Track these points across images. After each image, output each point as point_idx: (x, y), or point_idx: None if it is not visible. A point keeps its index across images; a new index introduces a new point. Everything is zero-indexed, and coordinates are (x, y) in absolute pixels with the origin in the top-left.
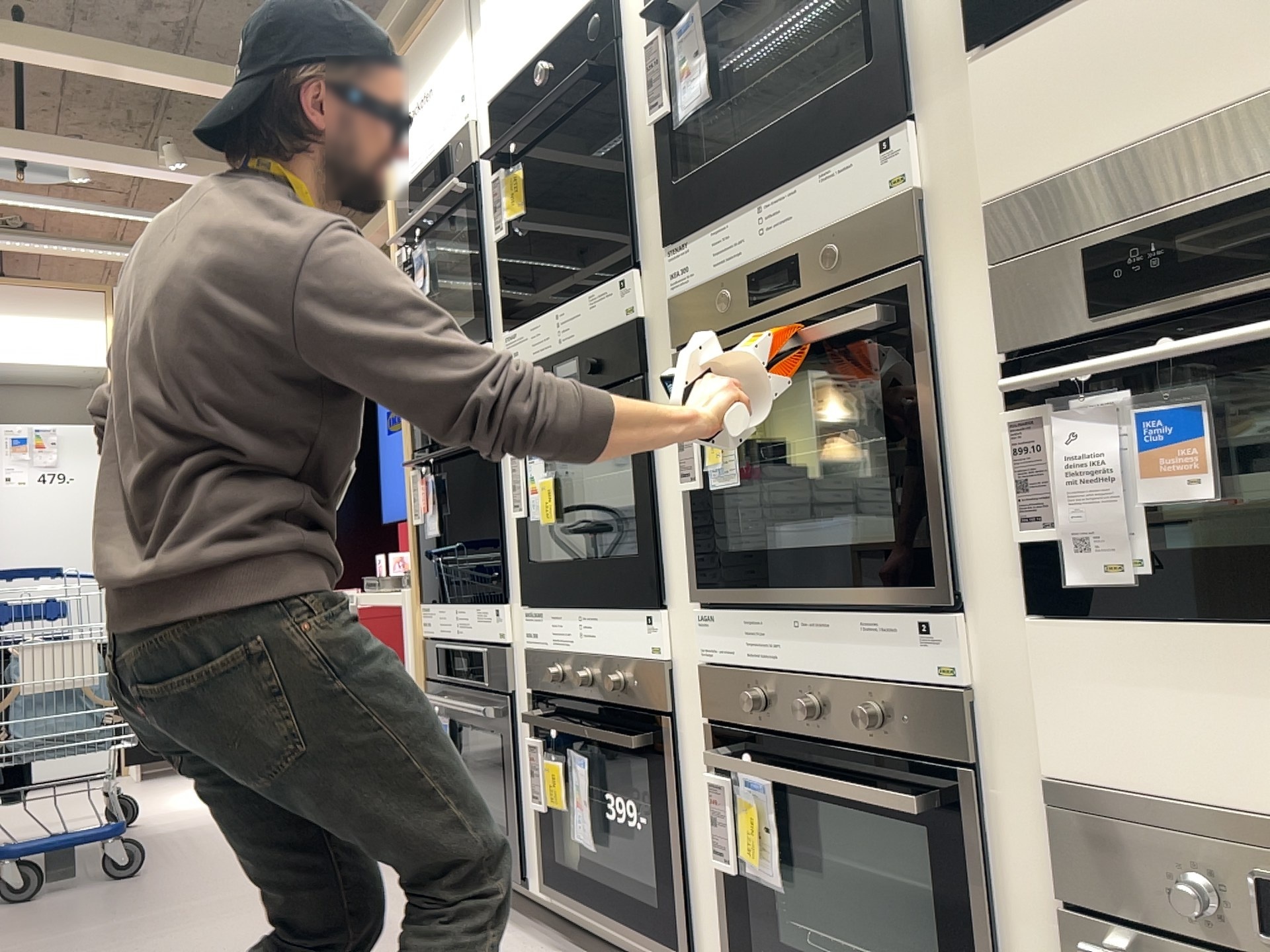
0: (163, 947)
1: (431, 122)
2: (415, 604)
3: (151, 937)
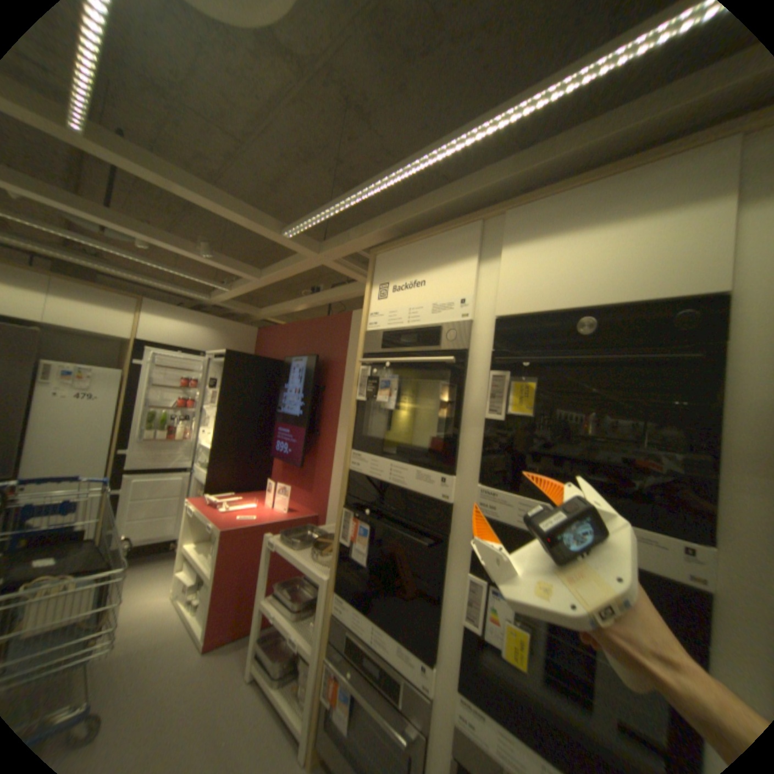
0: None
1: (420, 300)
2: (331, 592)
3: None
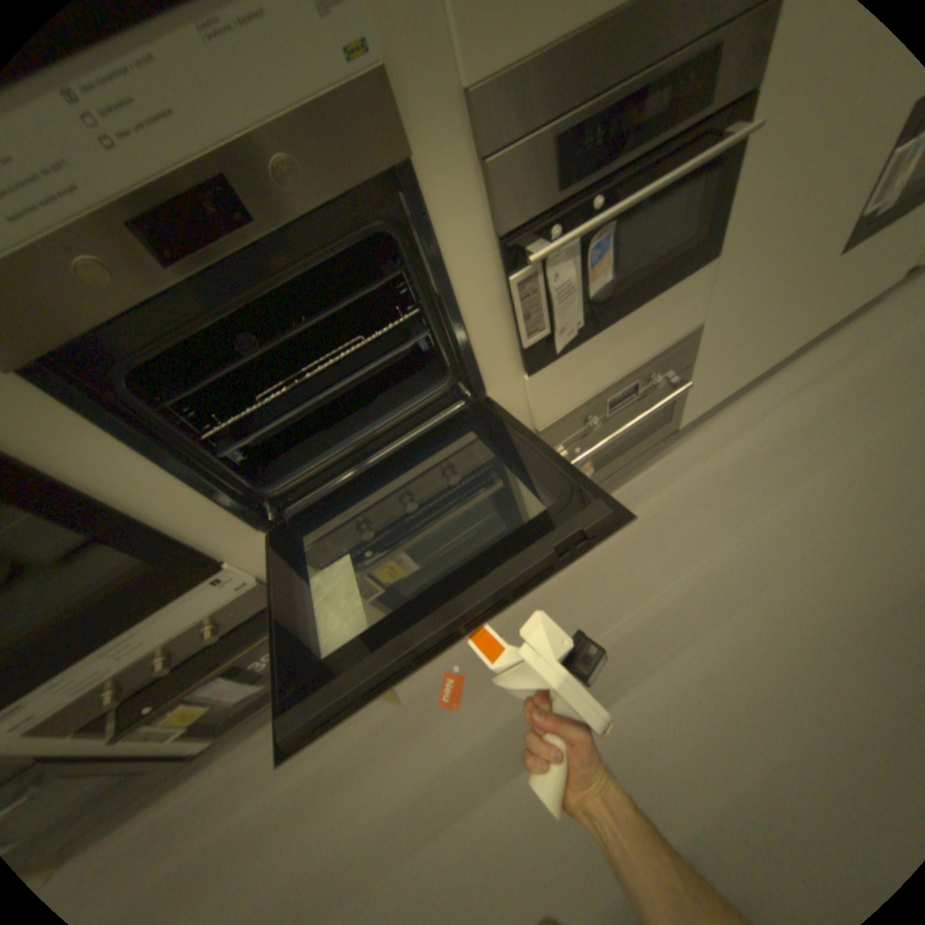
0: None
1: None
2: None
3: None
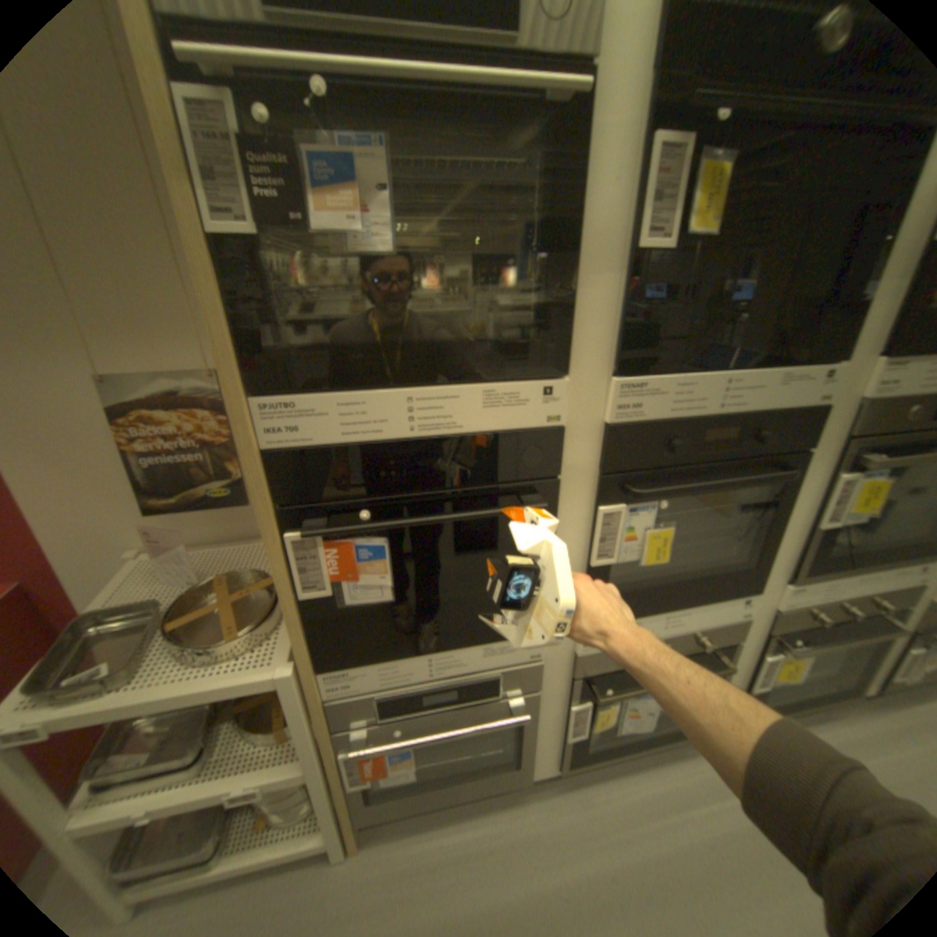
0: None
1: None
2: (307, 678)
3: None
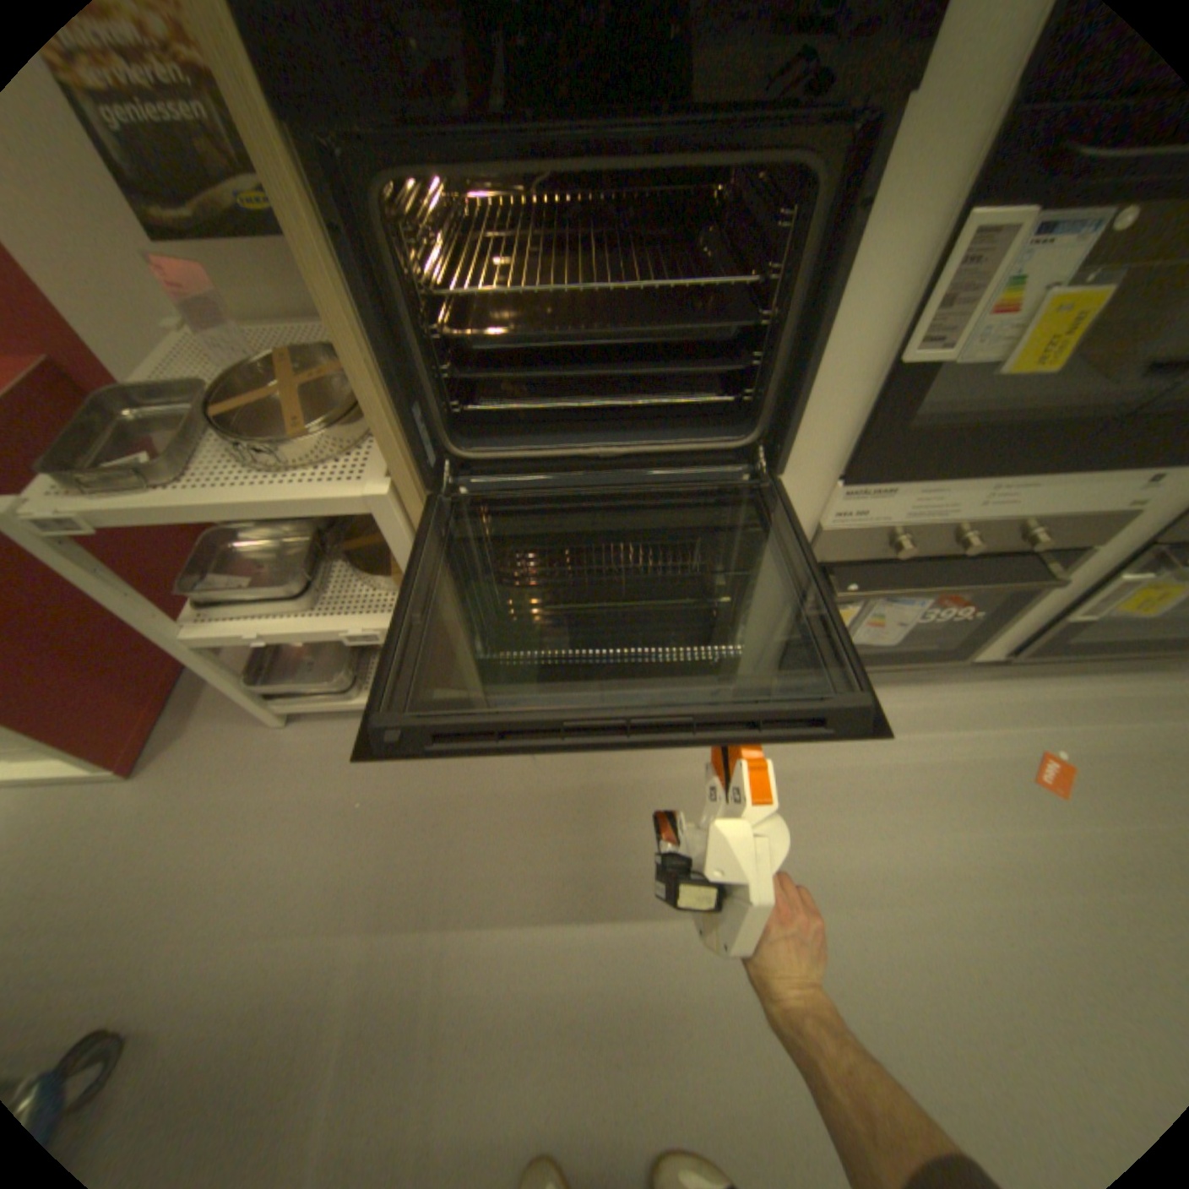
0: (477, 1038)
1: None
2: (413, 502)
3: (423, 1050)
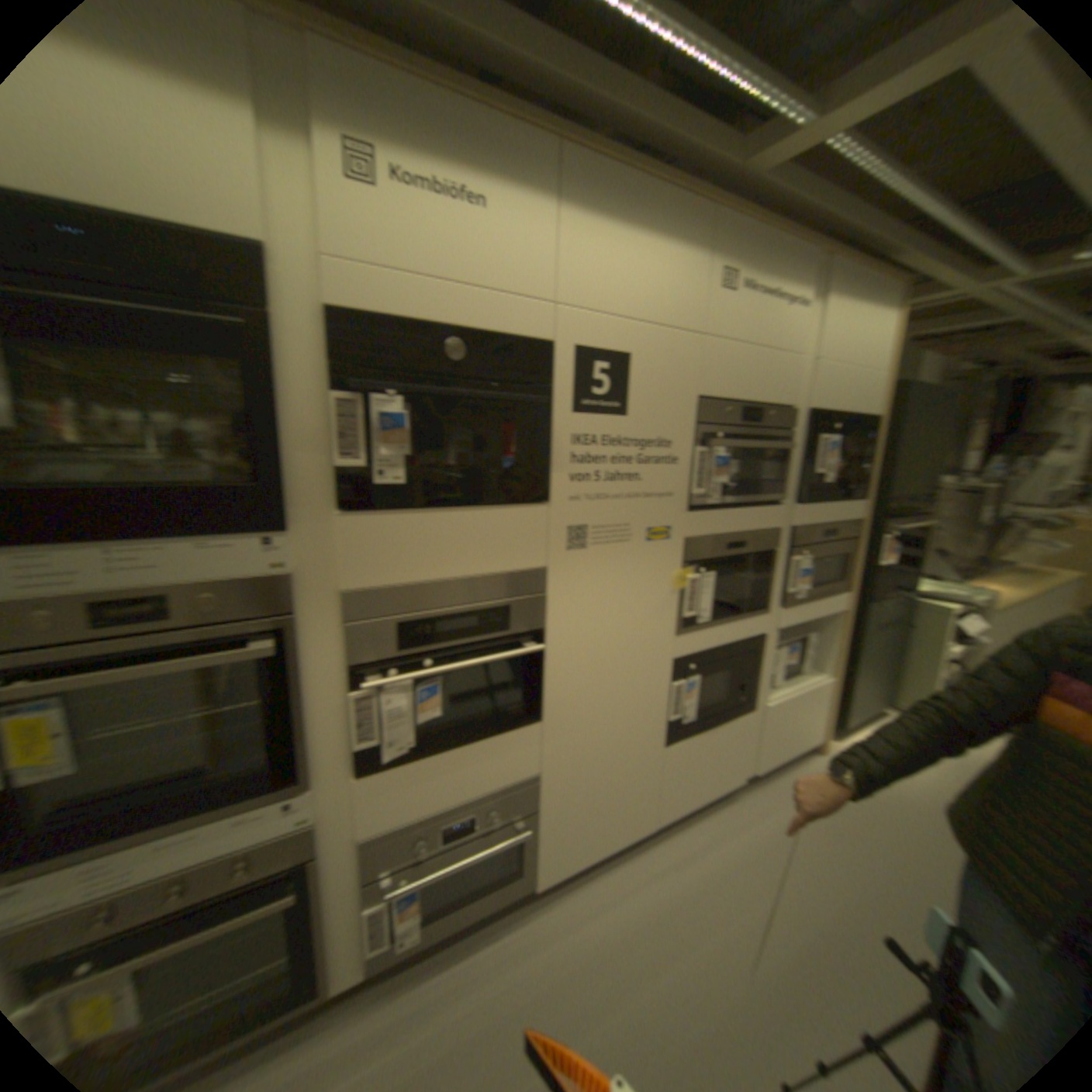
0: None
1: None
2: None
3: None
